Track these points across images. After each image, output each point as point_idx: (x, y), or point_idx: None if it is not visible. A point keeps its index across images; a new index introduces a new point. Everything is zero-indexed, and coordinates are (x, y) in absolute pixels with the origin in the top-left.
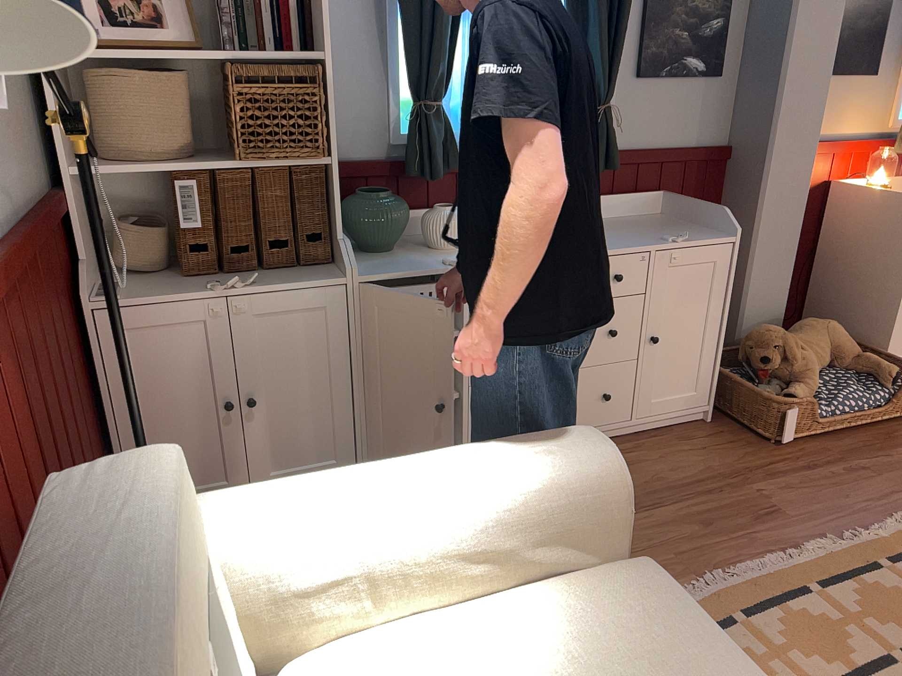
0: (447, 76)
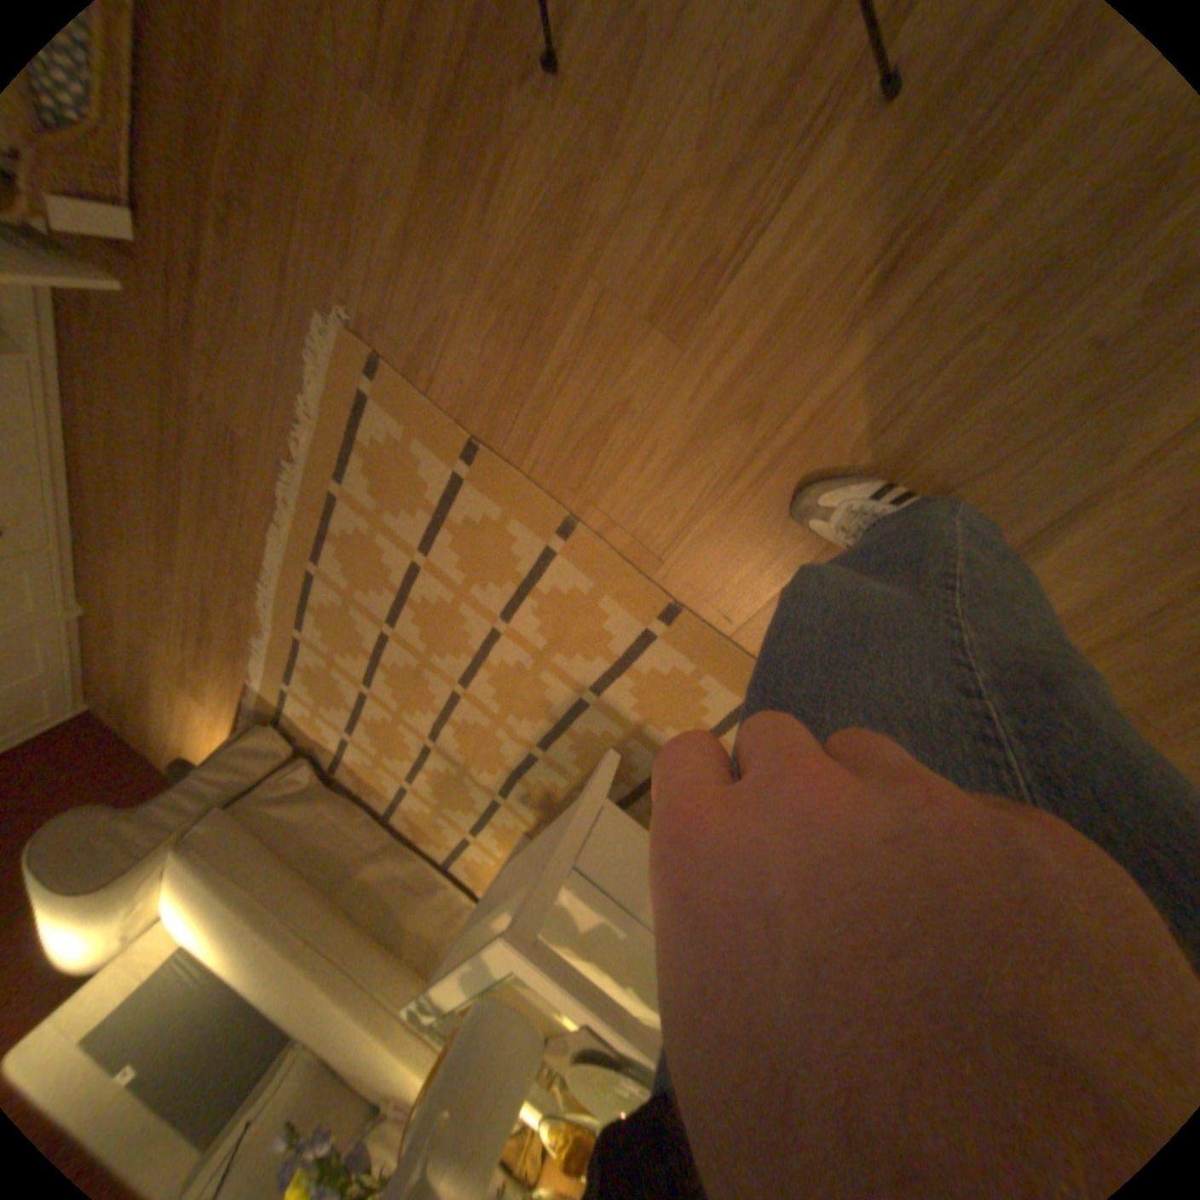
0: None
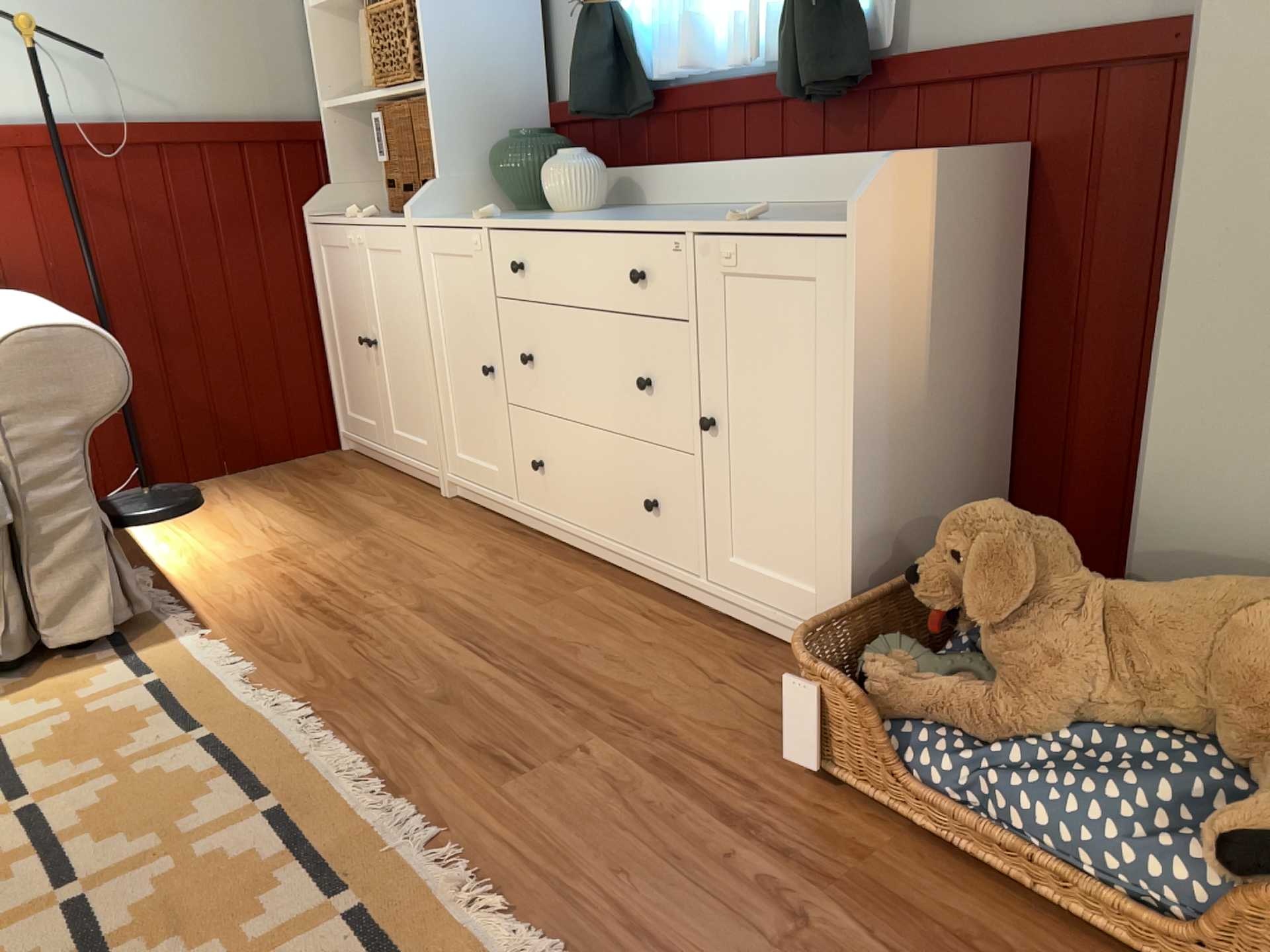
0: None
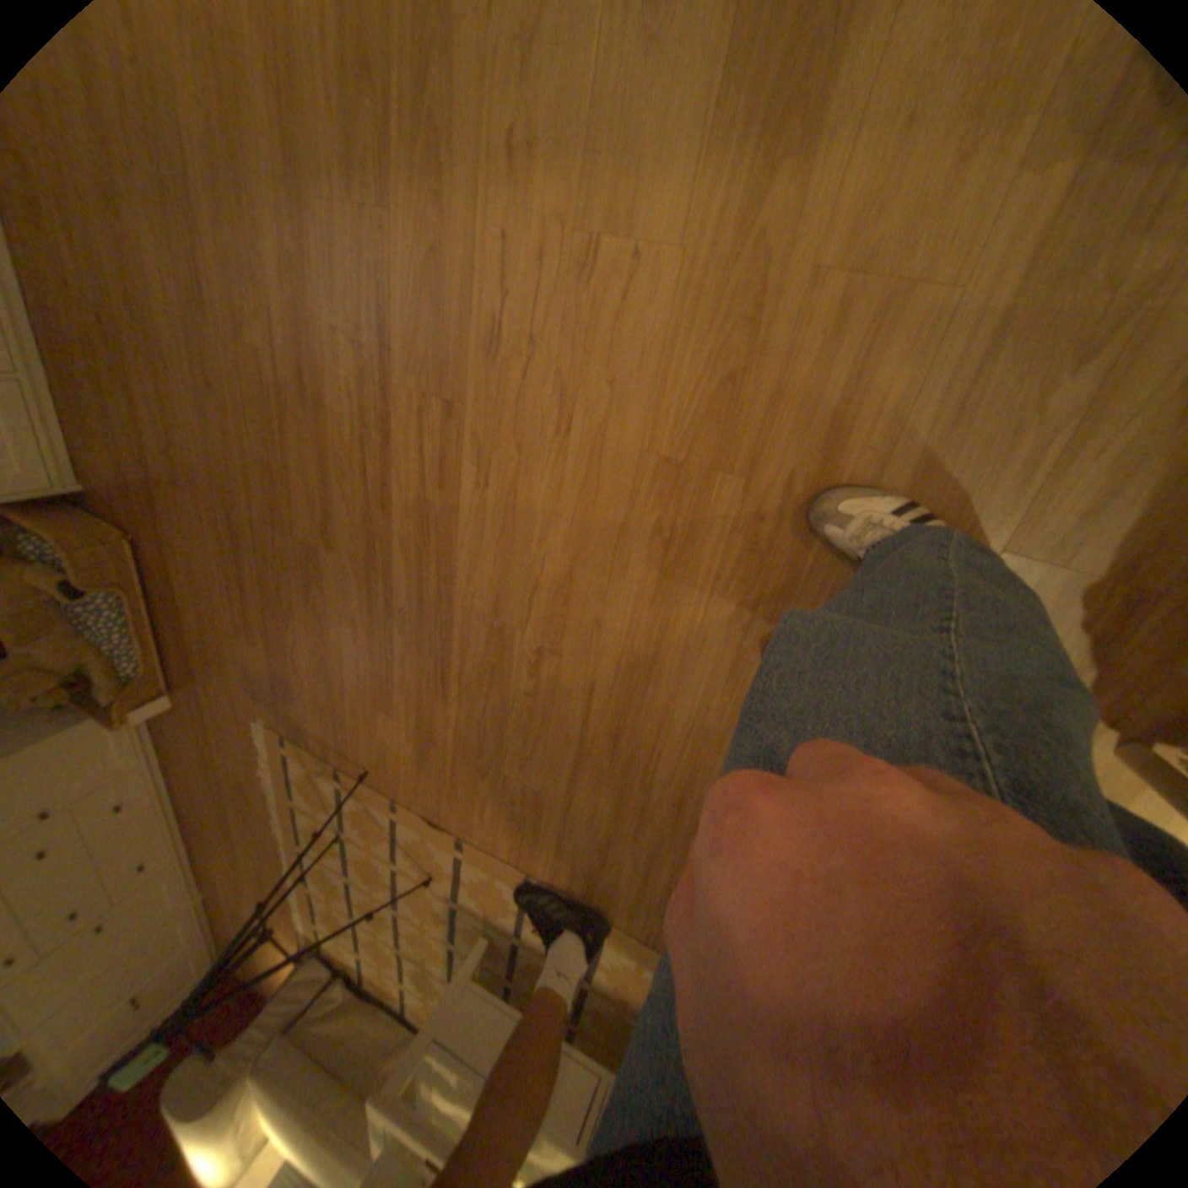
0: None
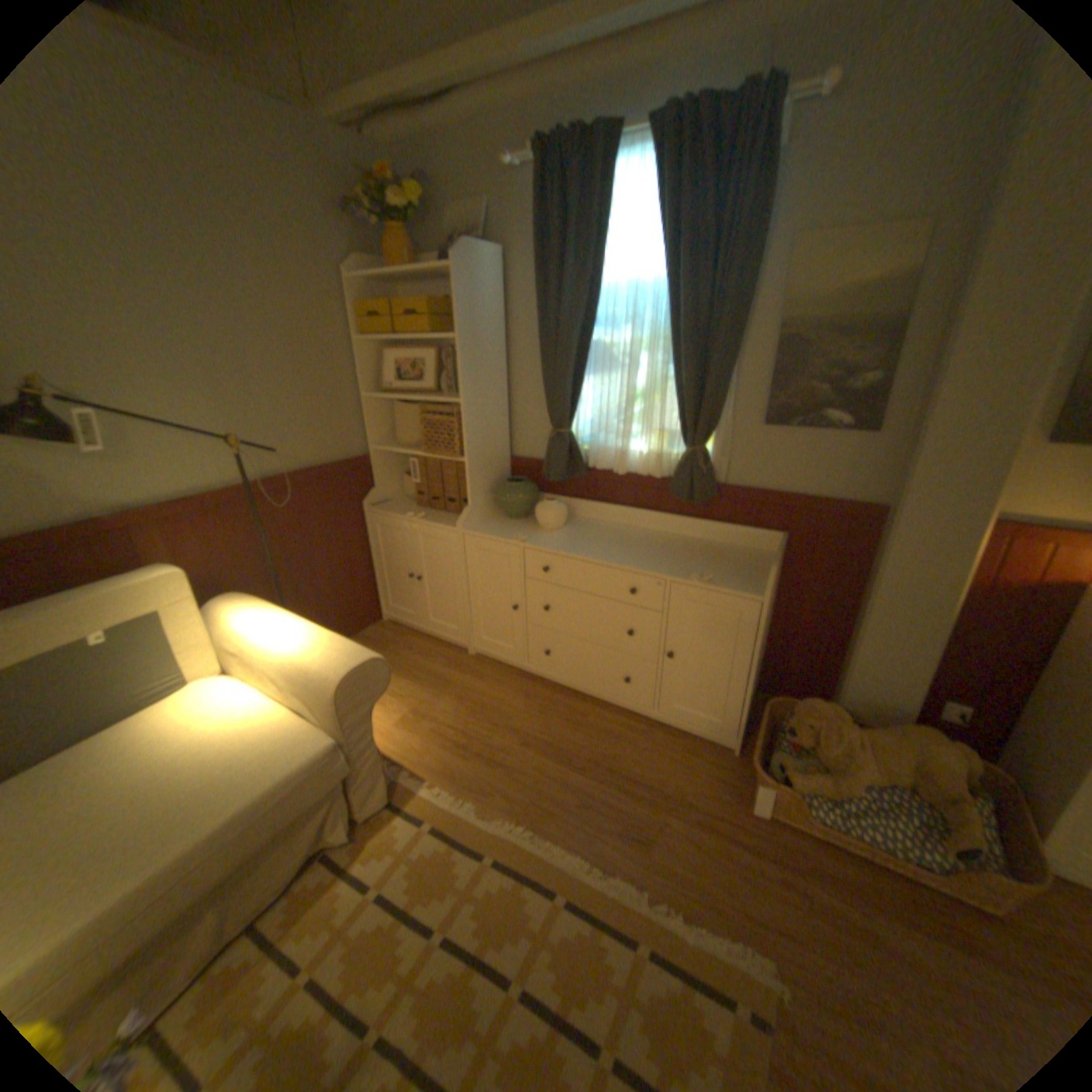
0: (572, 412)
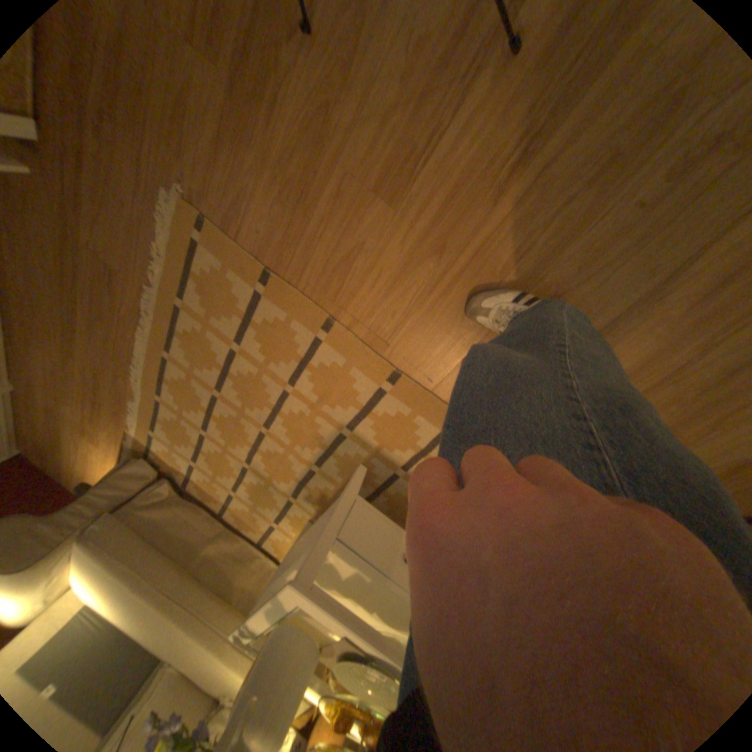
0: None
